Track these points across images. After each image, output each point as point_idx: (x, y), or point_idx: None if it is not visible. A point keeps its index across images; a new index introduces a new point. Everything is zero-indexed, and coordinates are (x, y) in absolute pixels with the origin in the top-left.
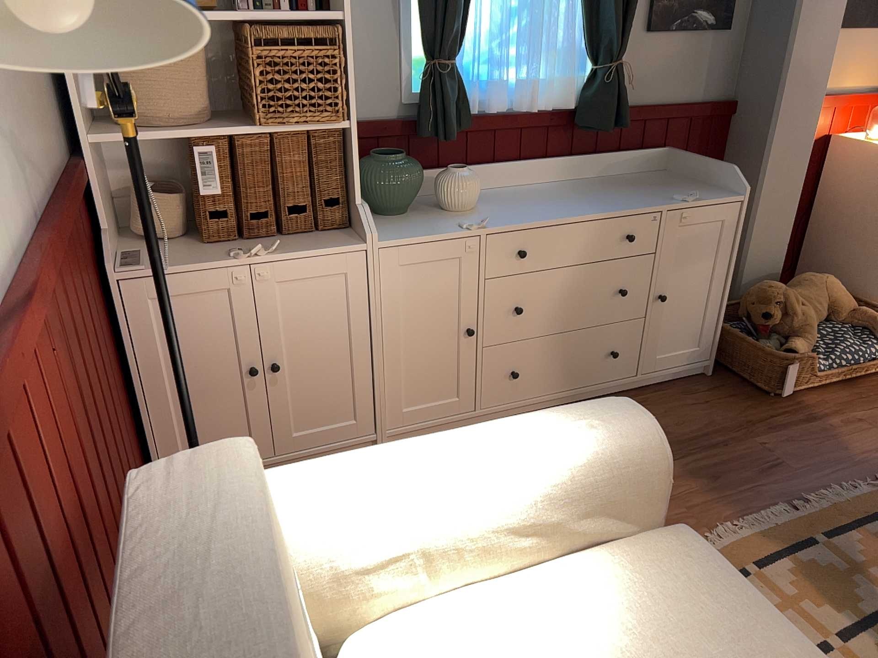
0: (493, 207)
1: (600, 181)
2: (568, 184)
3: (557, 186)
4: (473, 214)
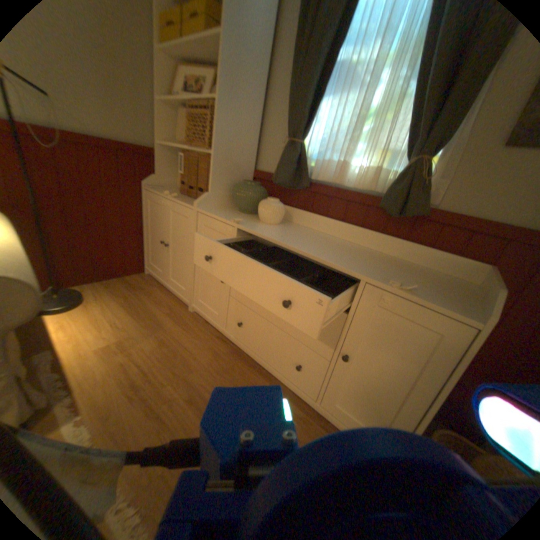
0: (281, 229)
1: (391, 258)
2: (361, 248)
3: (351, 245)
4: (262, 224)
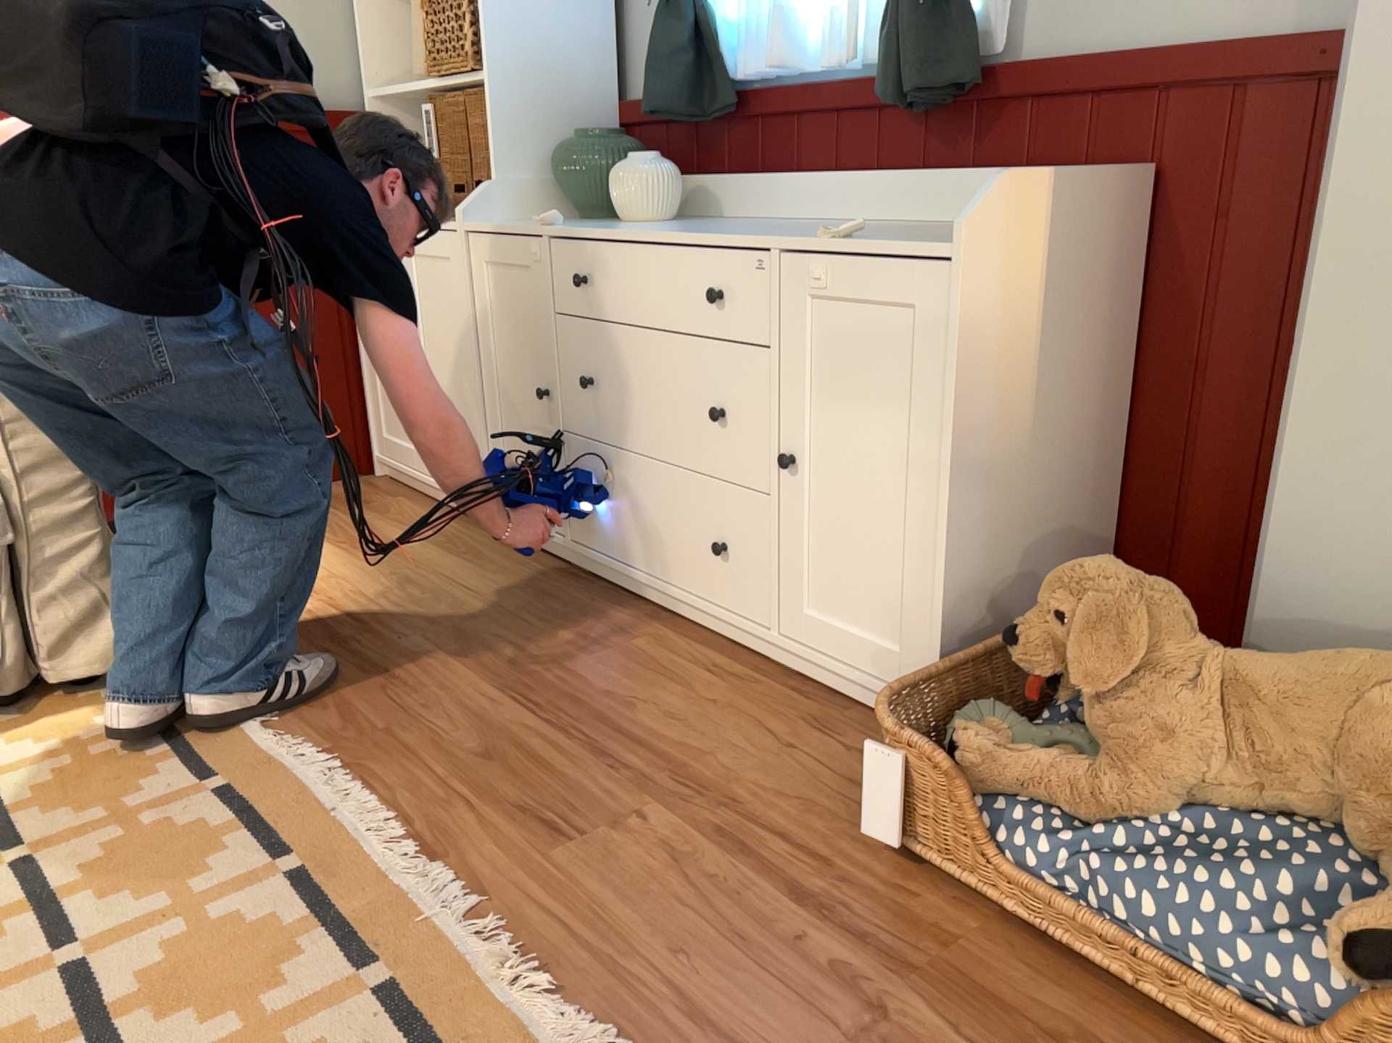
0: (663, 225)
1: (927, 227)
2: (861, 225)
3: (841, 225)
4: (615, 226)
